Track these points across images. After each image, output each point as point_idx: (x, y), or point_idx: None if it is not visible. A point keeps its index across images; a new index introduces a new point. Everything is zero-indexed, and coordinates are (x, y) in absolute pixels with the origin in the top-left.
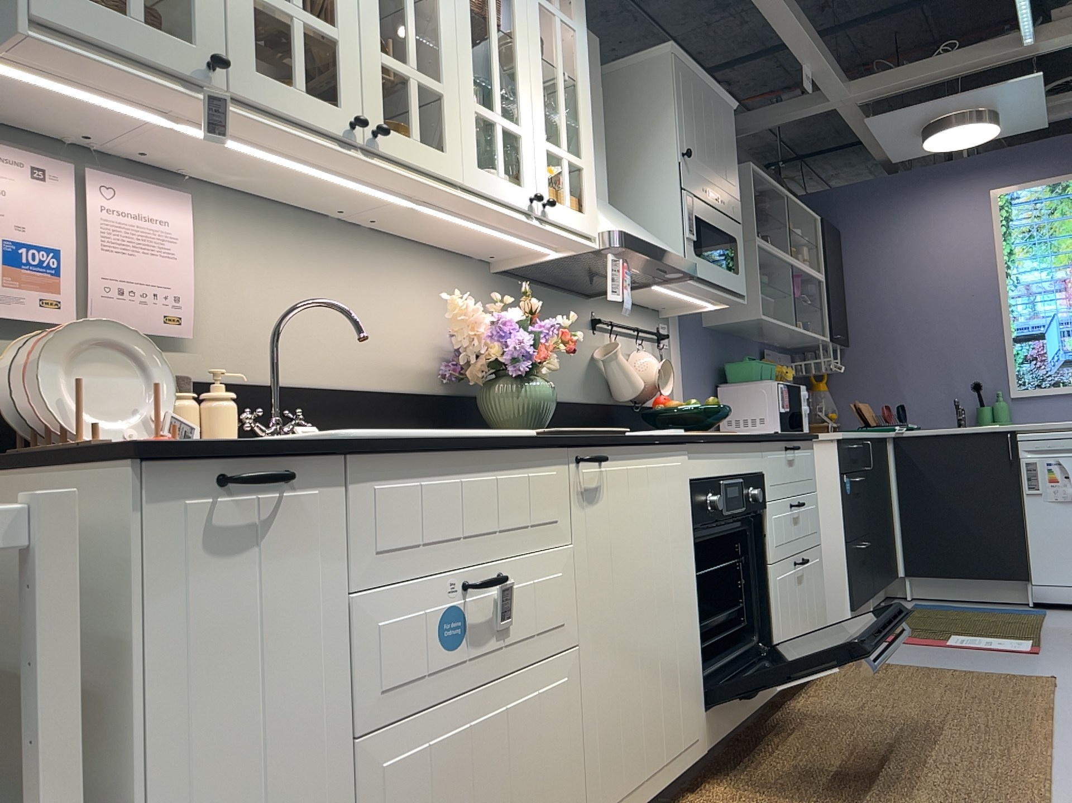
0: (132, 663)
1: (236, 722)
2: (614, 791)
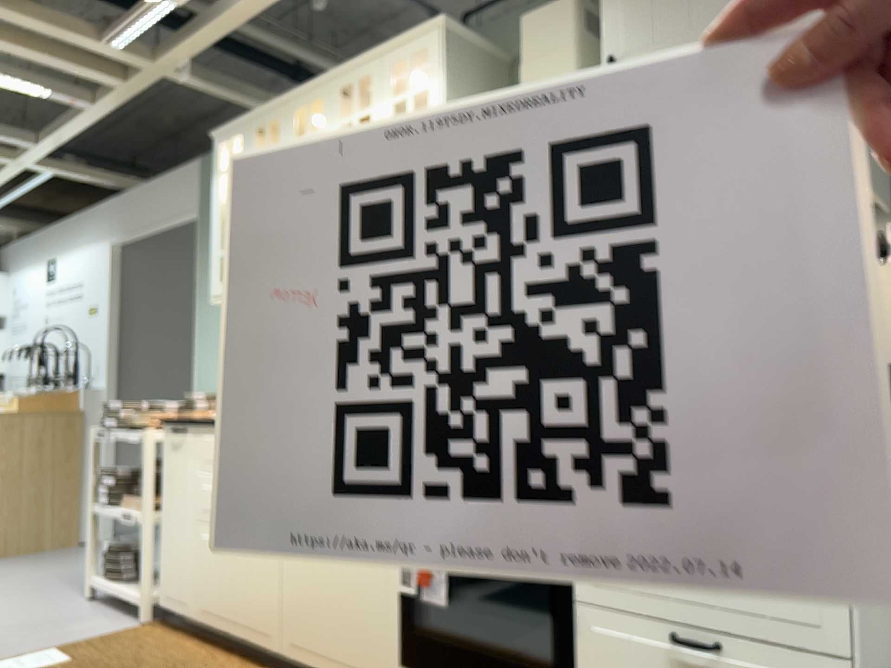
0: (162, 473)
1: (174, 498)
2: (297, 640)
